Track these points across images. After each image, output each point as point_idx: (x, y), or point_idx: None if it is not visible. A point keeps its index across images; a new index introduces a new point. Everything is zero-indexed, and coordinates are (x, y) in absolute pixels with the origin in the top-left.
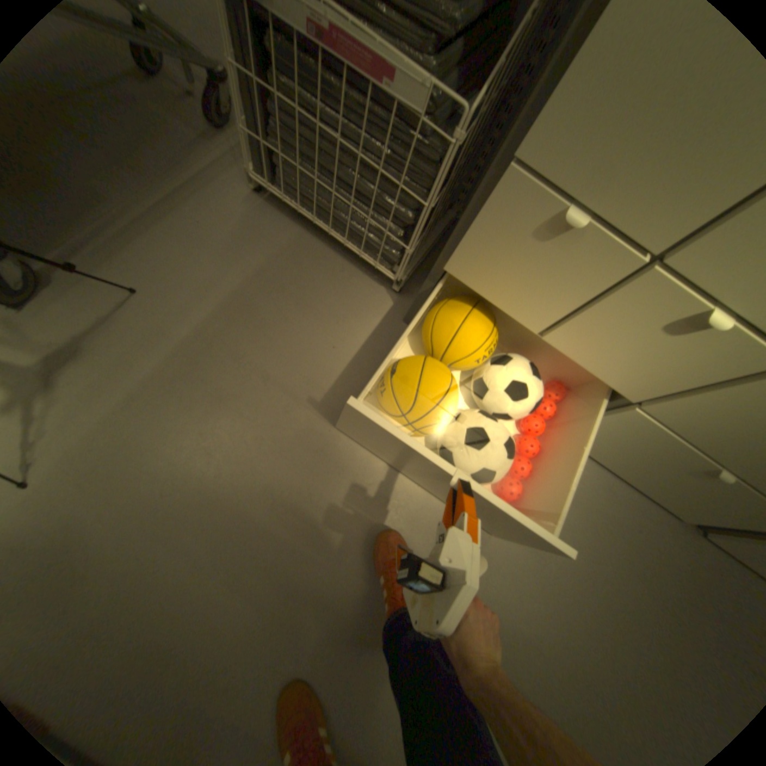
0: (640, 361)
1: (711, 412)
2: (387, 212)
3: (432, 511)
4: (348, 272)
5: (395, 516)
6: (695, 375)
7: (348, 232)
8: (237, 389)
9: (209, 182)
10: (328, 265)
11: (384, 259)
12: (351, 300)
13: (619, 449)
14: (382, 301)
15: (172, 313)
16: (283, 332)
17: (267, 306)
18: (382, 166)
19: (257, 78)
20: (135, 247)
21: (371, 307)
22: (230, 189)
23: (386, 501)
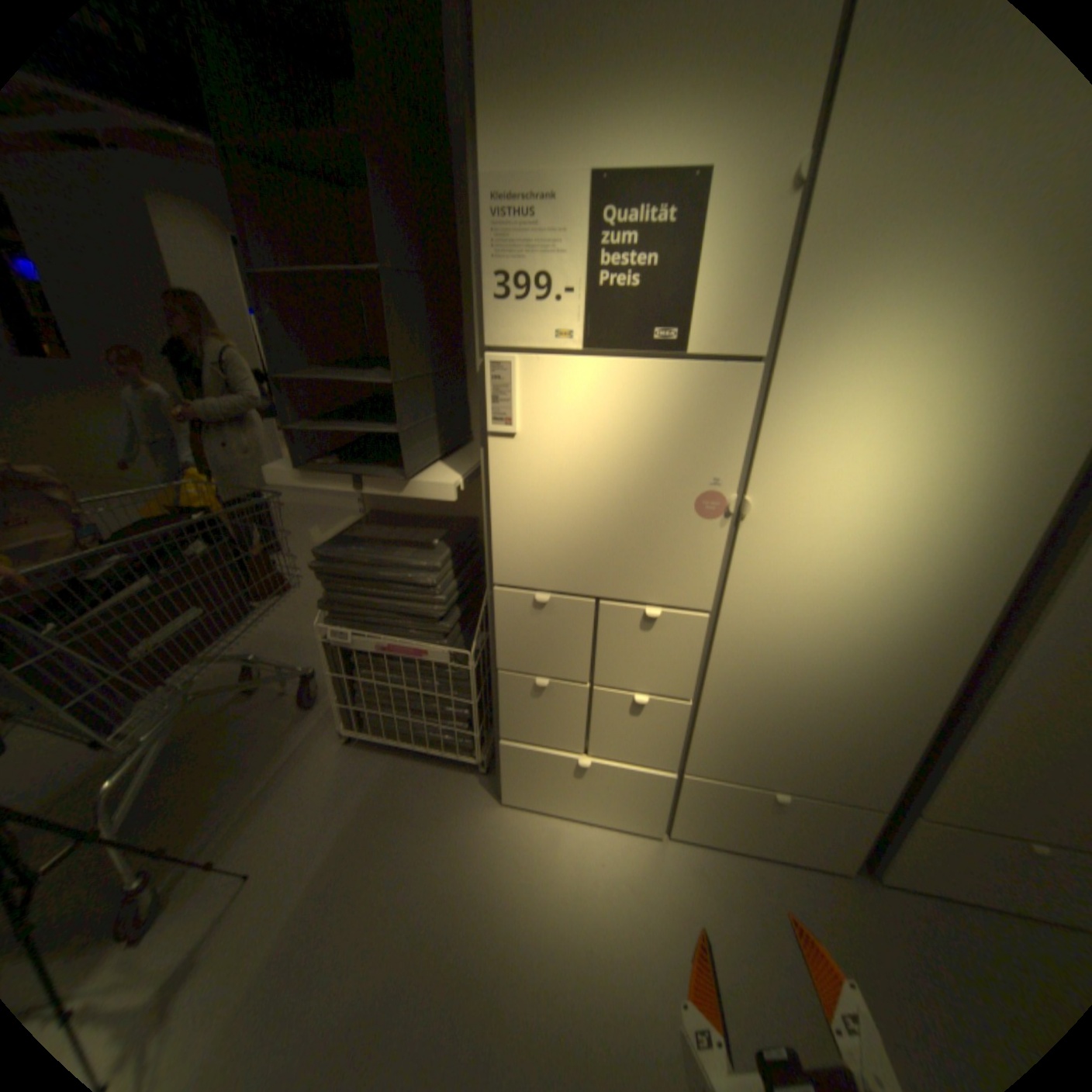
0: (645, 741)
1: (711, 754)
2: (451, 717)
3: (588, 989)
4: (438, 775)
5: (551, 1014)
6: (674, 734)
7: (428, 743)
8: (354, 937)
9: (305, 753)
10: (419, 778)
11: (462, 751)
12: (446, 800)
13: (720, 824)
14: (474, 788)
15: (283, 884)
16: (390, 857)
17: (371, 838)
18: (437, 693)
19: (346, 676)
20: (244, 835)
21: (466, 797)
22: (324, 751)
23: (535, 999)
